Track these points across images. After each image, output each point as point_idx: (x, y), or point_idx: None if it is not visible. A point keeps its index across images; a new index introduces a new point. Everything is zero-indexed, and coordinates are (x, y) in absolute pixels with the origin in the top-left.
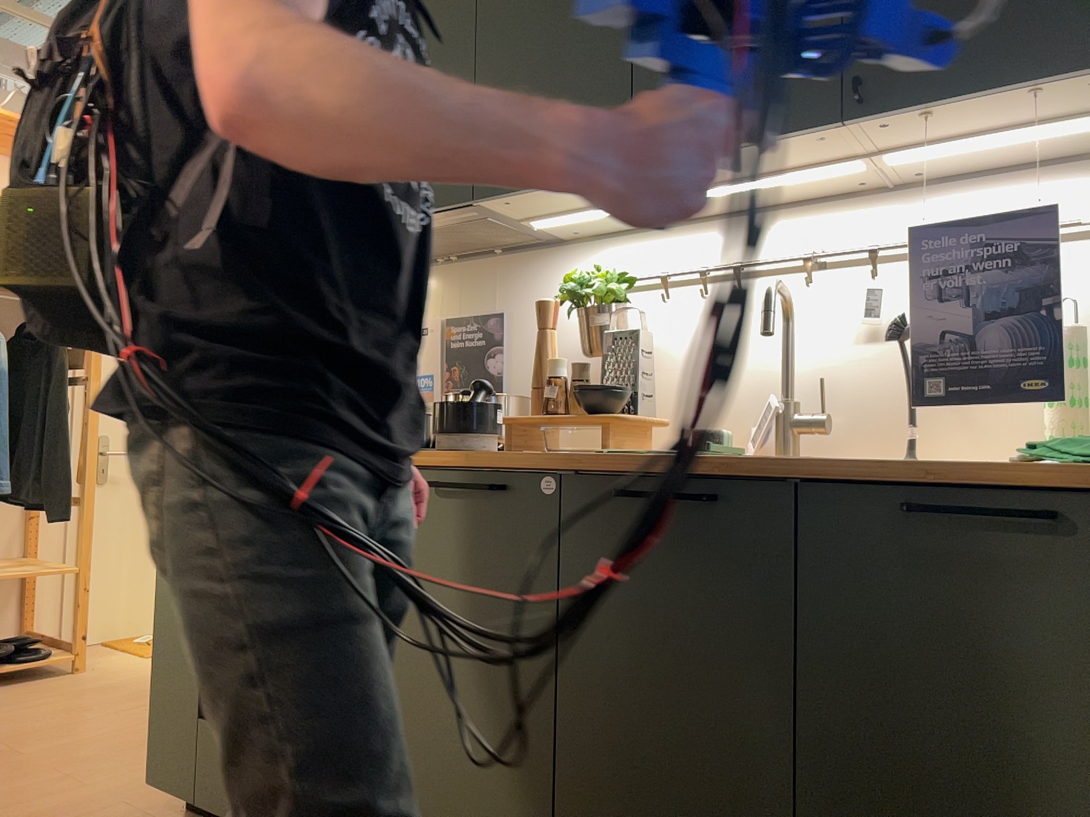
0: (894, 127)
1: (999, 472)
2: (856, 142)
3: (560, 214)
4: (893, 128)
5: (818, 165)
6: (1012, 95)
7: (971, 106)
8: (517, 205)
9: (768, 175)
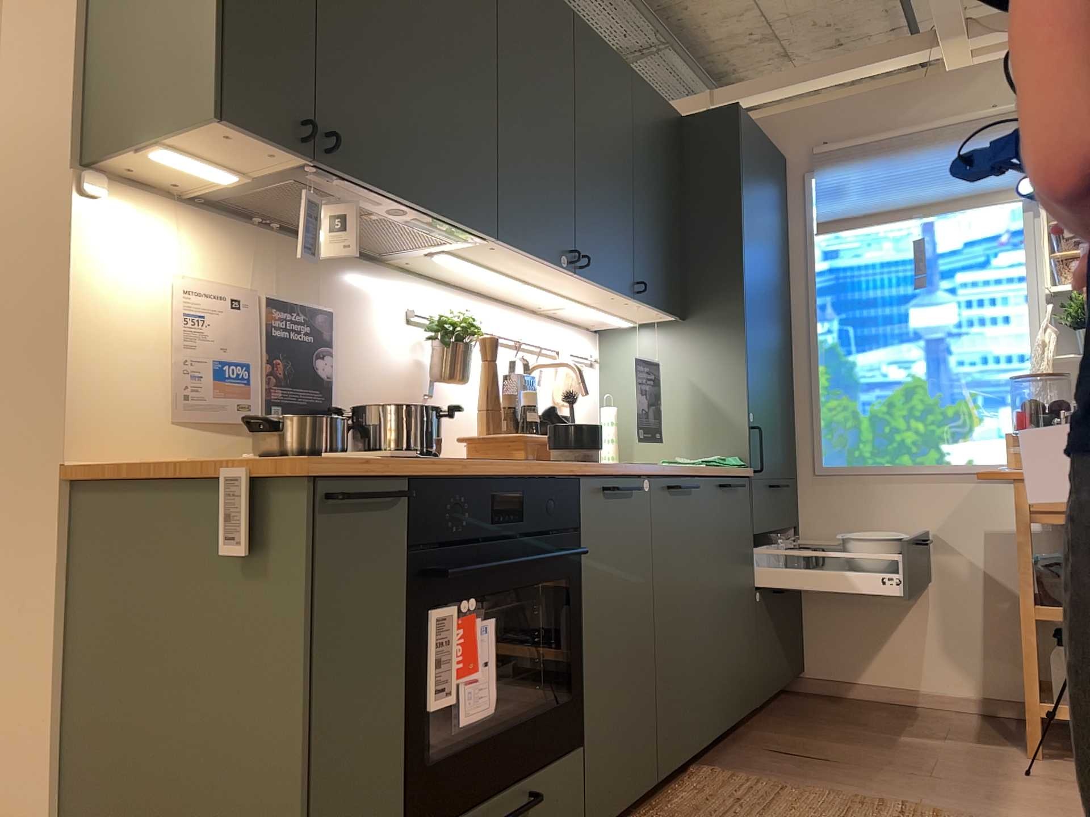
0: (627, 303)
1: (727, 471)
2: (610, 301)
3: (470, 260)
4: (627, 303)
5: (578, 299)
6: (657, 311)
7: (647, 308)
8: (485, 248)
9: (563, 294)
